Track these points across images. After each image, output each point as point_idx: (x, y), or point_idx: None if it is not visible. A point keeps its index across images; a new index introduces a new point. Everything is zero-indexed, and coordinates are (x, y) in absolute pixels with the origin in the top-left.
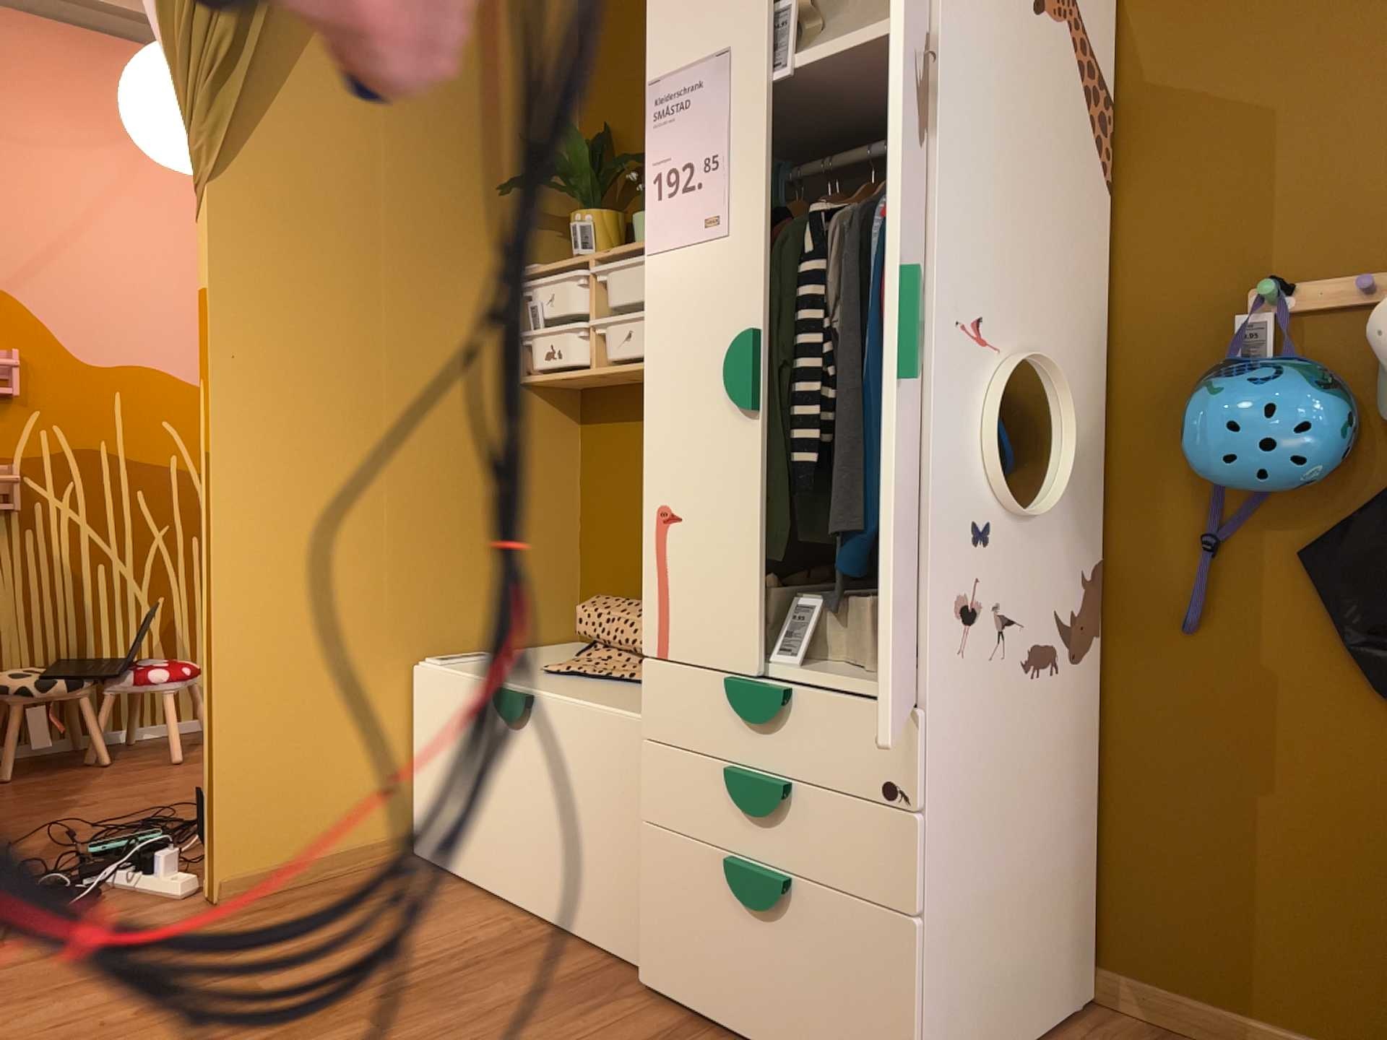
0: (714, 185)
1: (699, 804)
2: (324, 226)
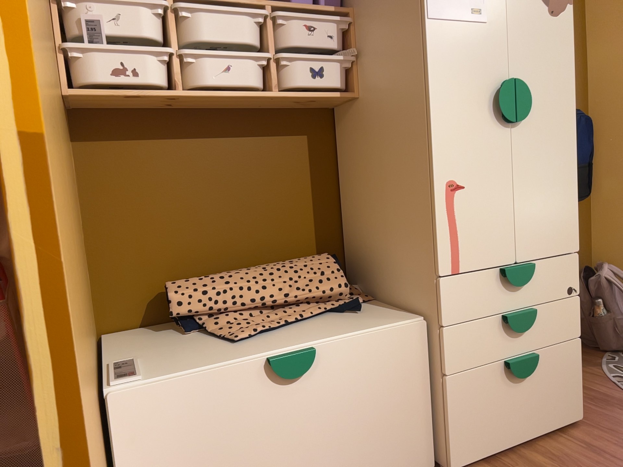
0: None
1: (484, 344)
2: None
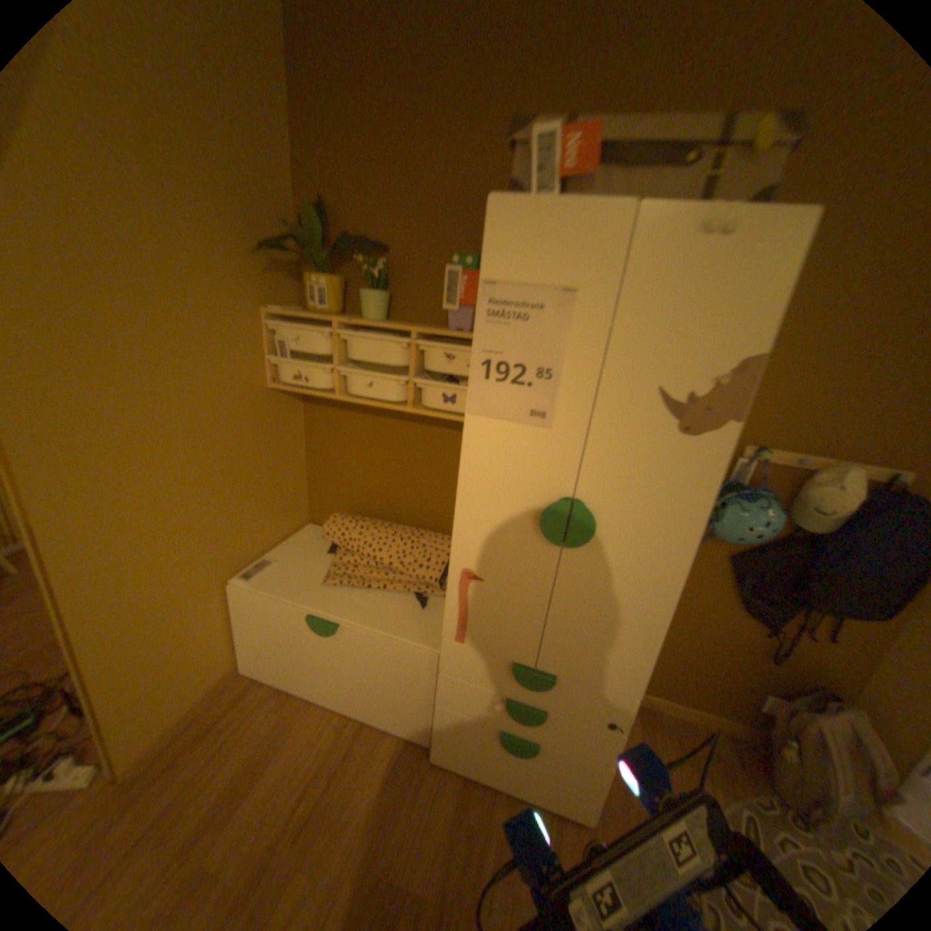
0: (545, 390)
1: (481, 706)
2: (101, 294)
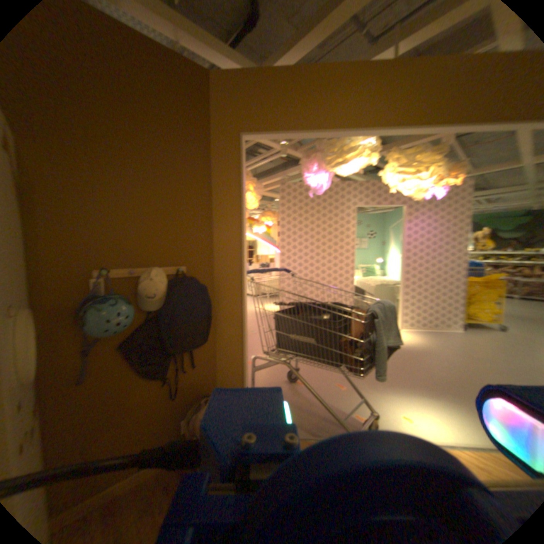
0: None
1: None
2: None
